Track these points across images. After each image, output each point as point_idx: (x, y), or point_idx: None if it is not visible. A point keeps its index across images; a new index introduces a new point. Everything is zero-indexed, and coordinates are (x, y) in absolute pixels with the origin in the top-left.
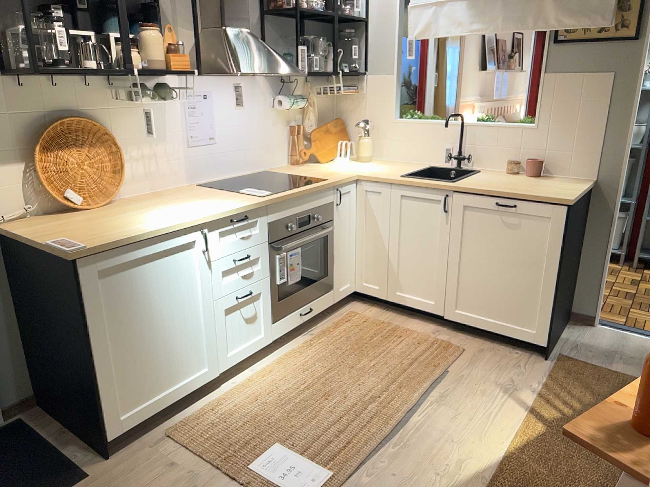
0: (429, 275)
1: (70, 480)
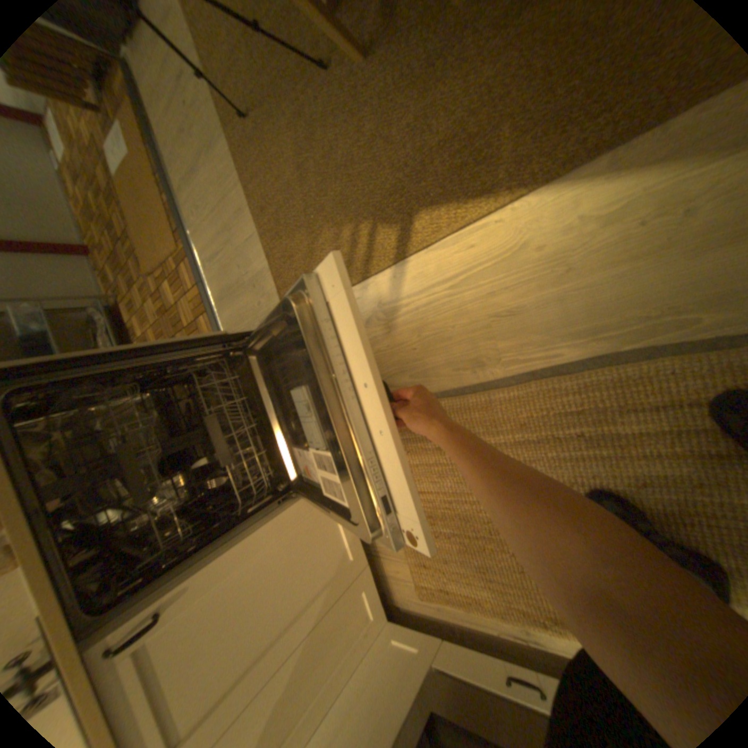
0: (299, 541)
1: None
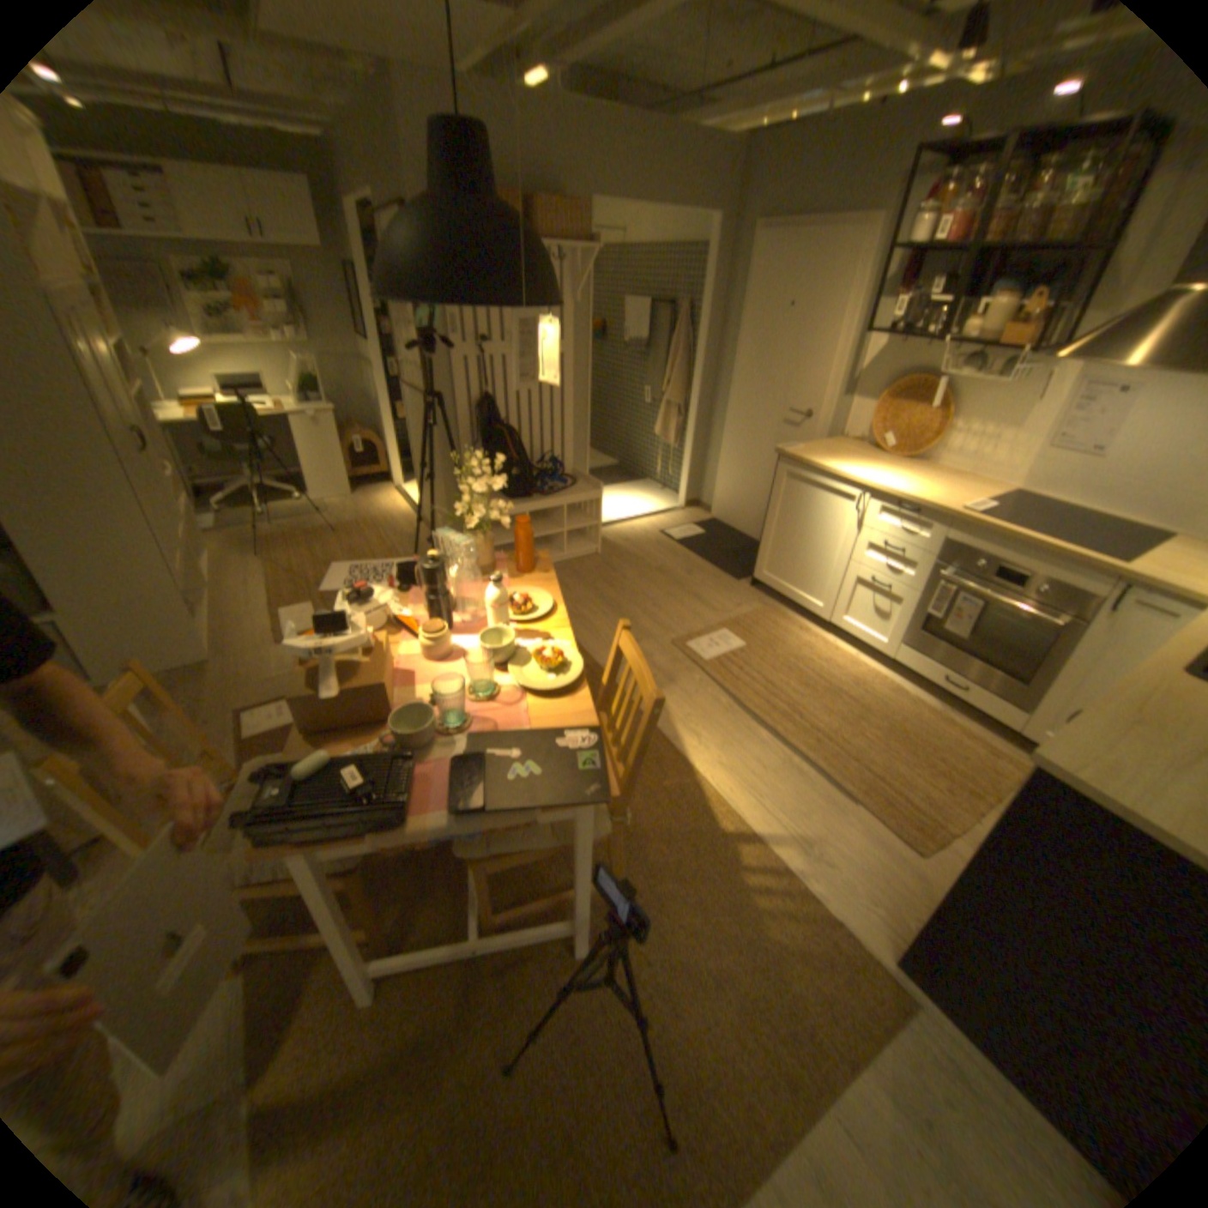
0: None
1: (735, 575)
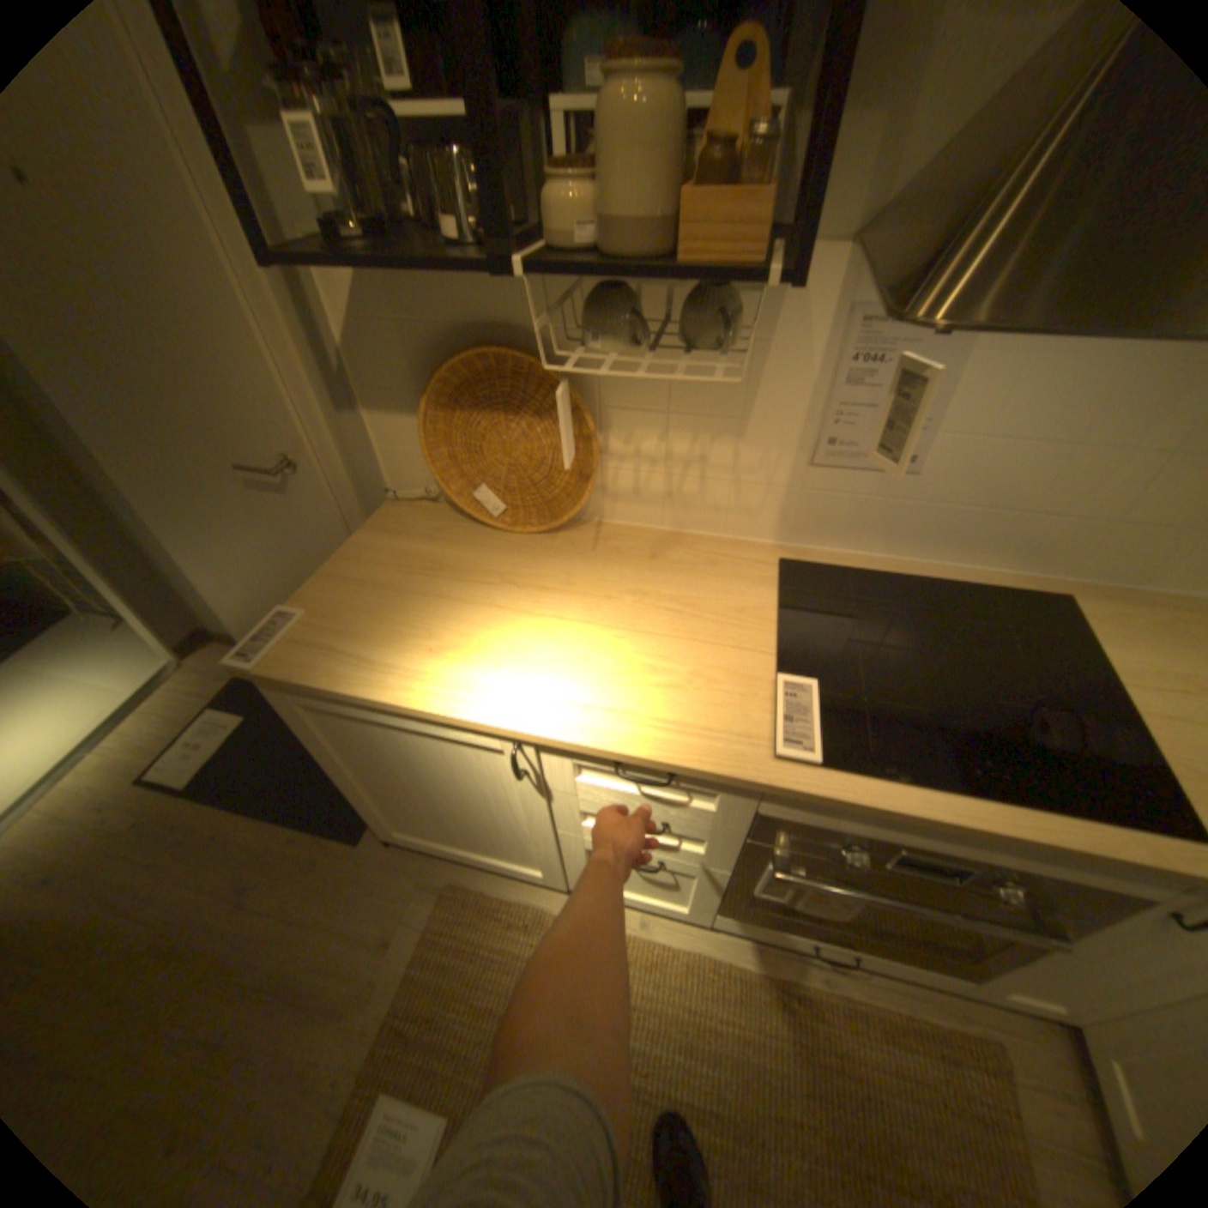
0: None
1: (346, 829)
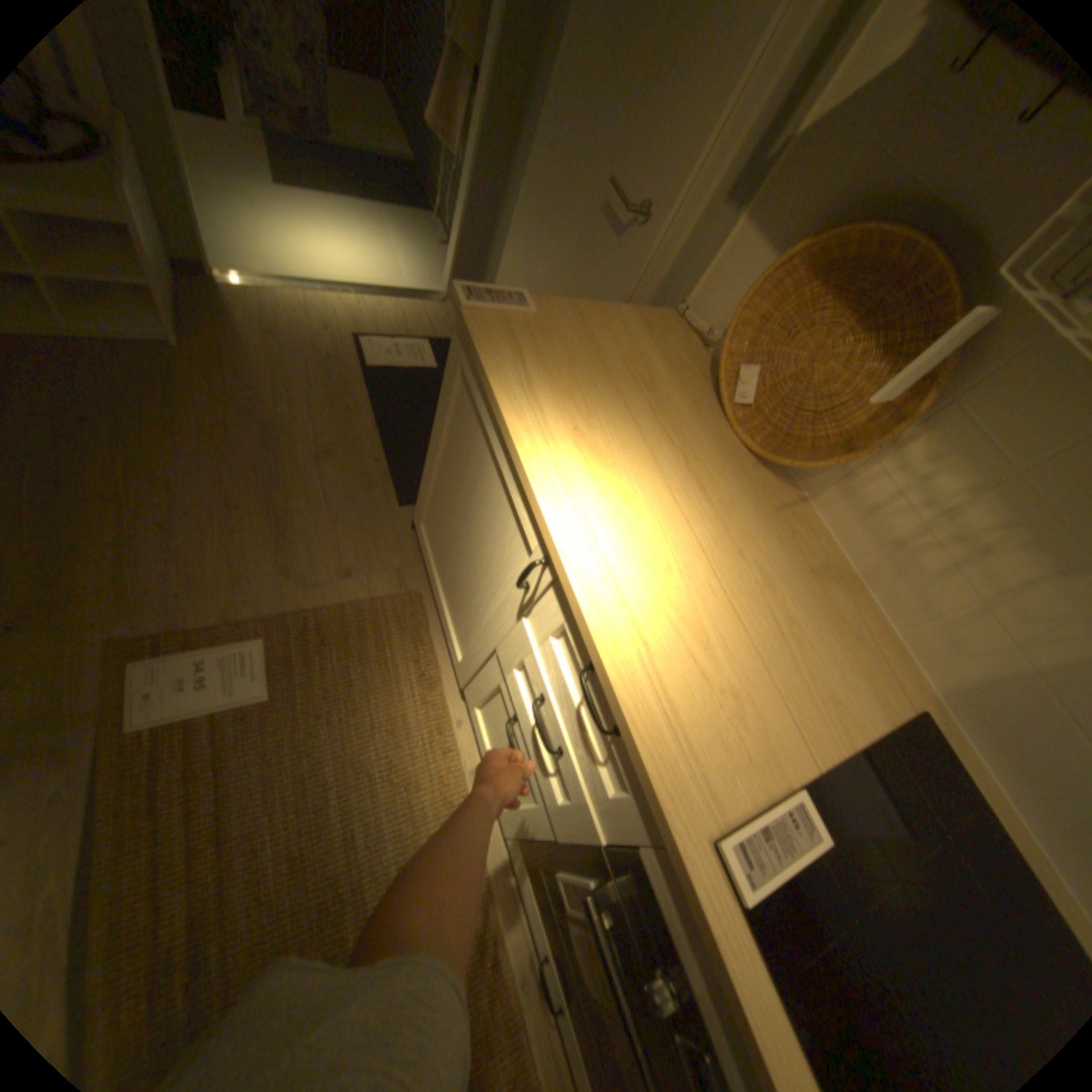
0: None
1: (407, 492)
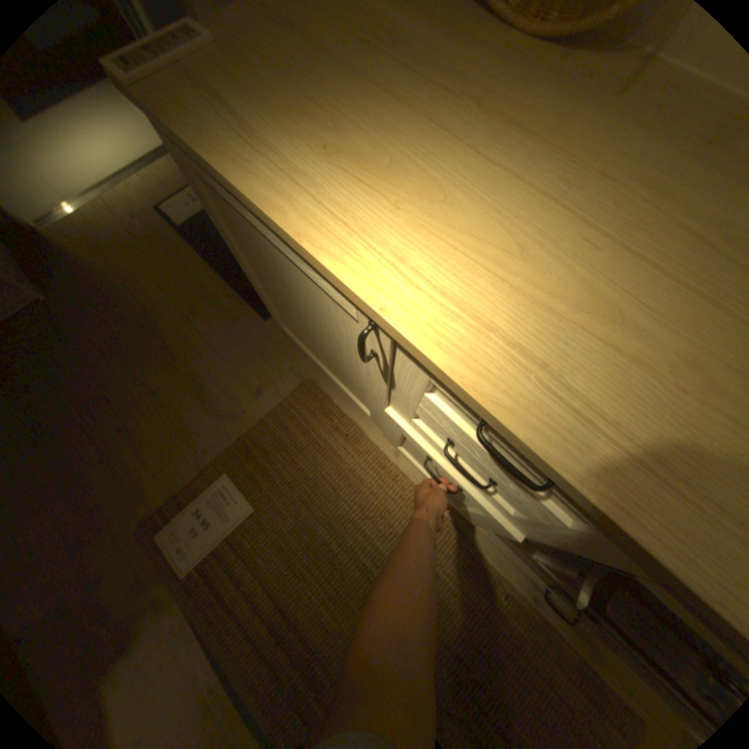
0: None
1: (263, 306)
